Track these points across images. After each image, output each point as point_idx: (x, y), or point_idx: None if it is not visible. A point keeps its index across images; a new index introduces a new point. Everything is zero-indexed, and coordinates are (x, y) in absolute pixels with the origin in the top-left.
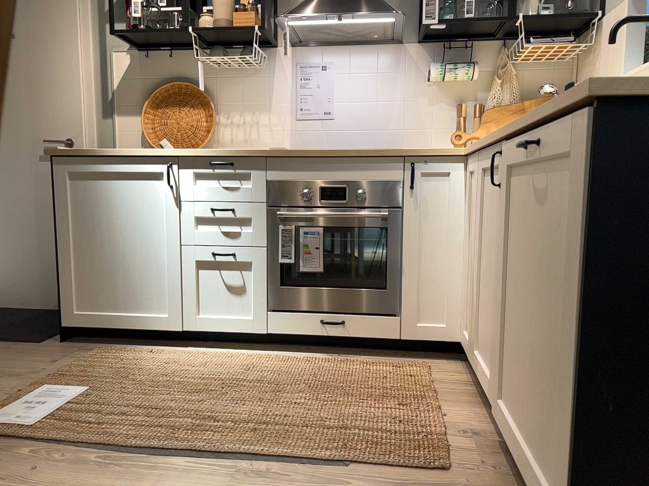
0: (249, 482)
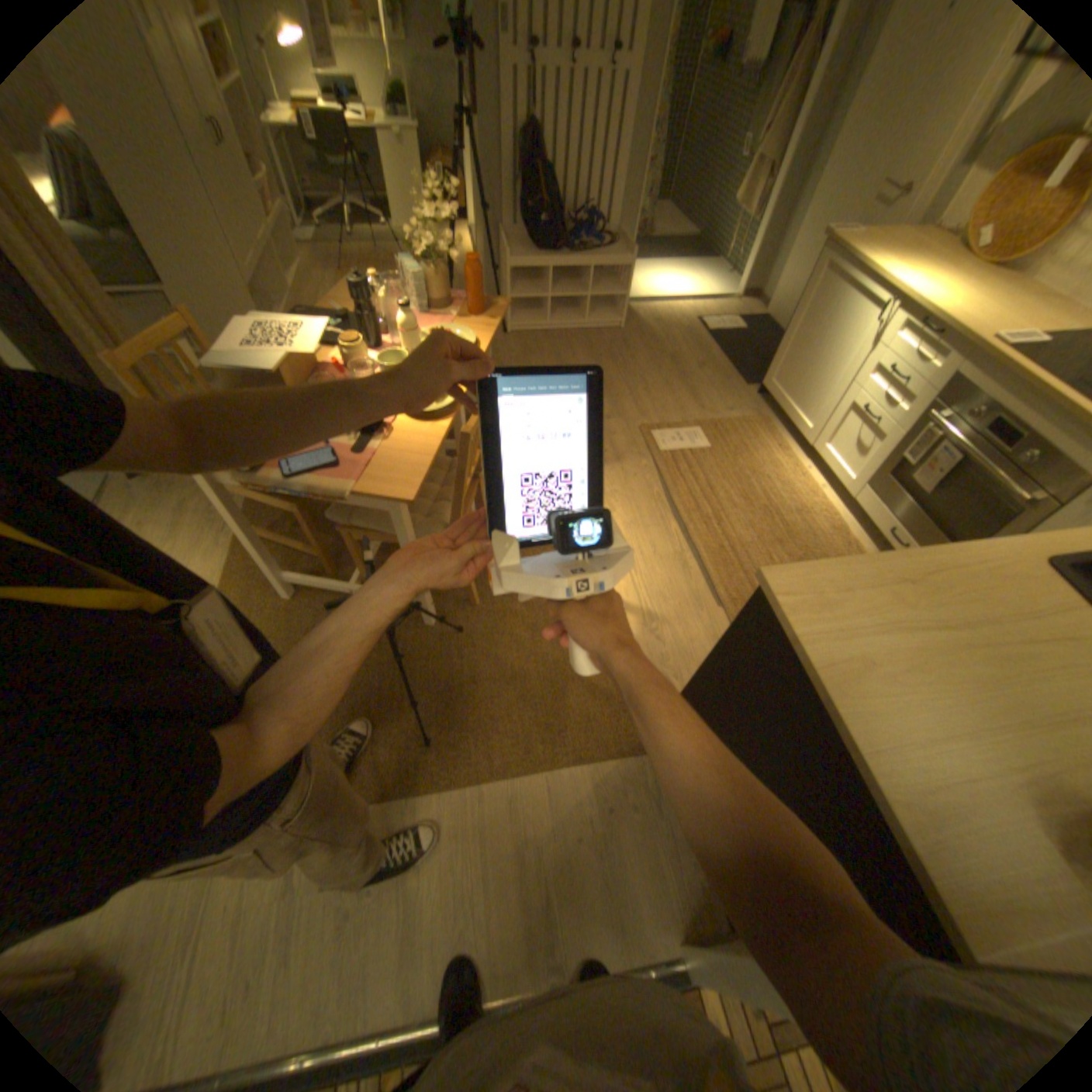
0: (677, 561)
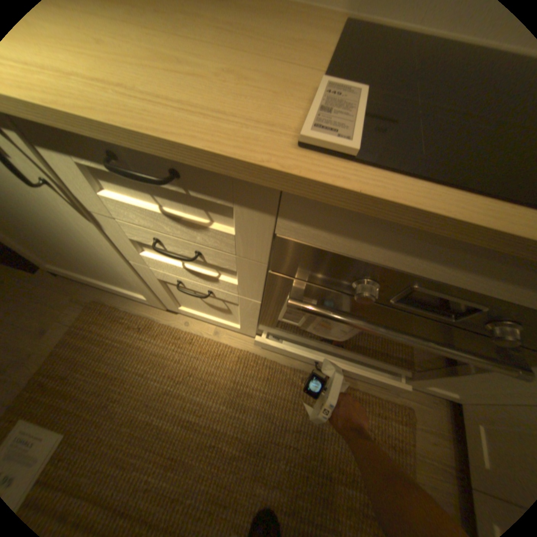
0: None
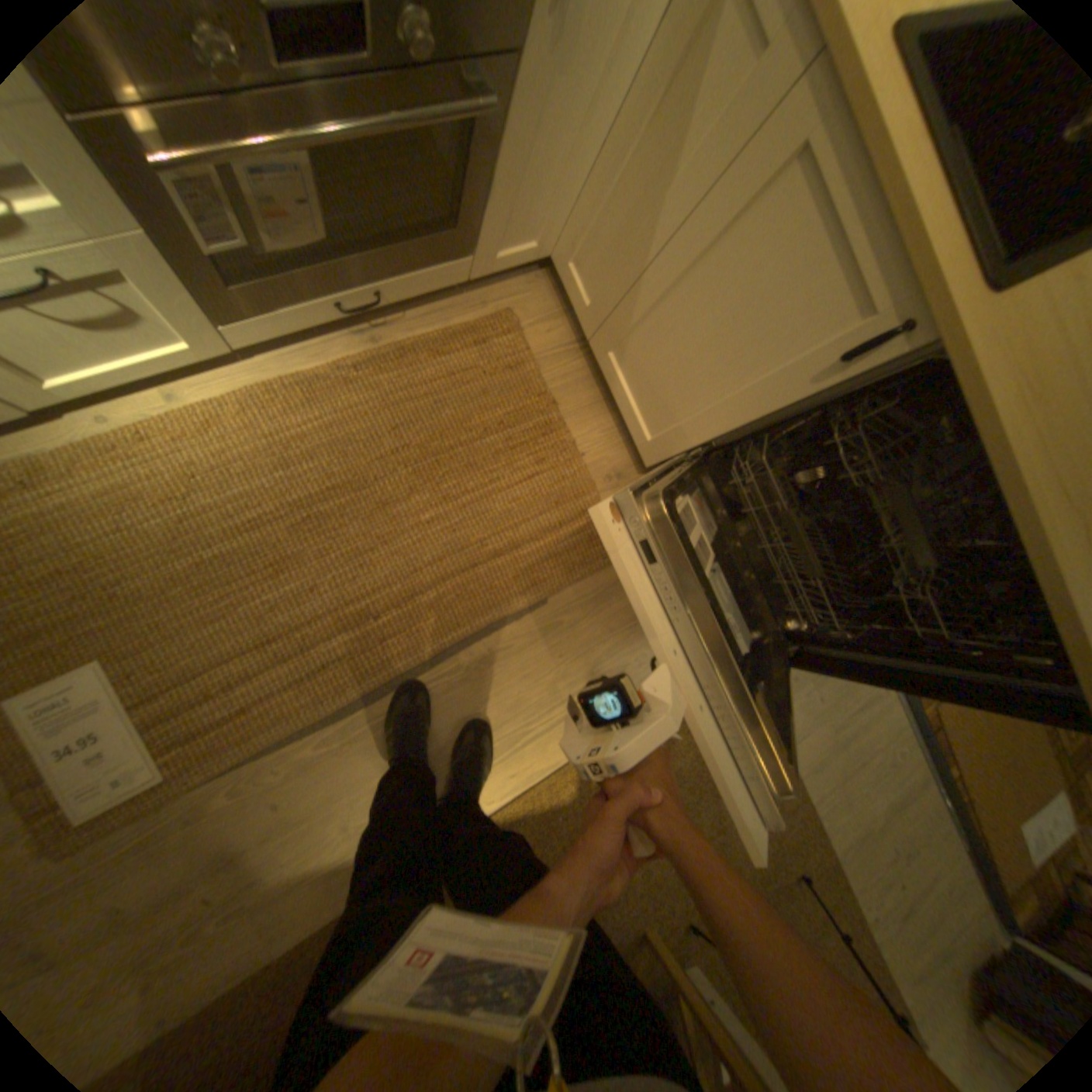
0: (477, 672)
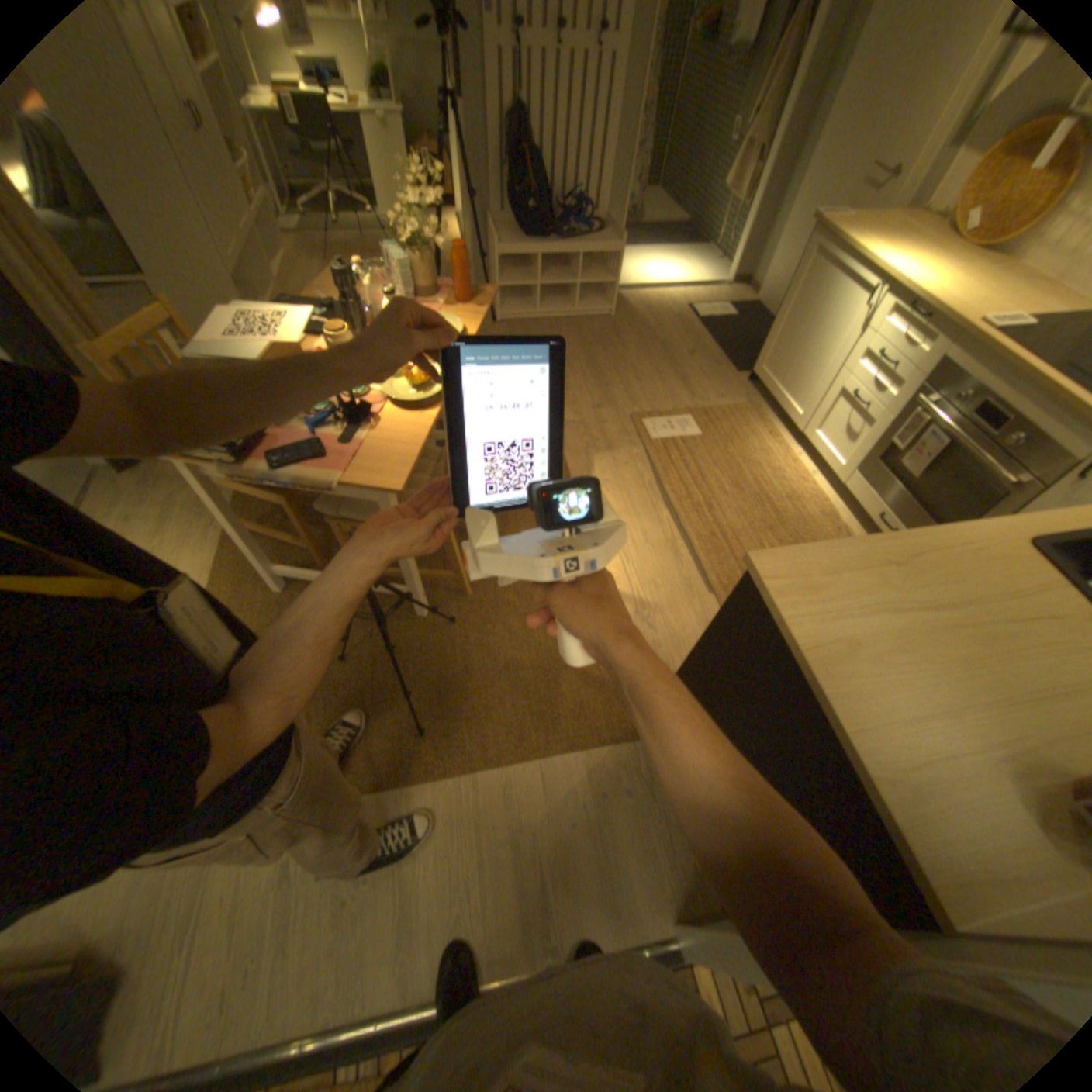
0: (669, 549)
